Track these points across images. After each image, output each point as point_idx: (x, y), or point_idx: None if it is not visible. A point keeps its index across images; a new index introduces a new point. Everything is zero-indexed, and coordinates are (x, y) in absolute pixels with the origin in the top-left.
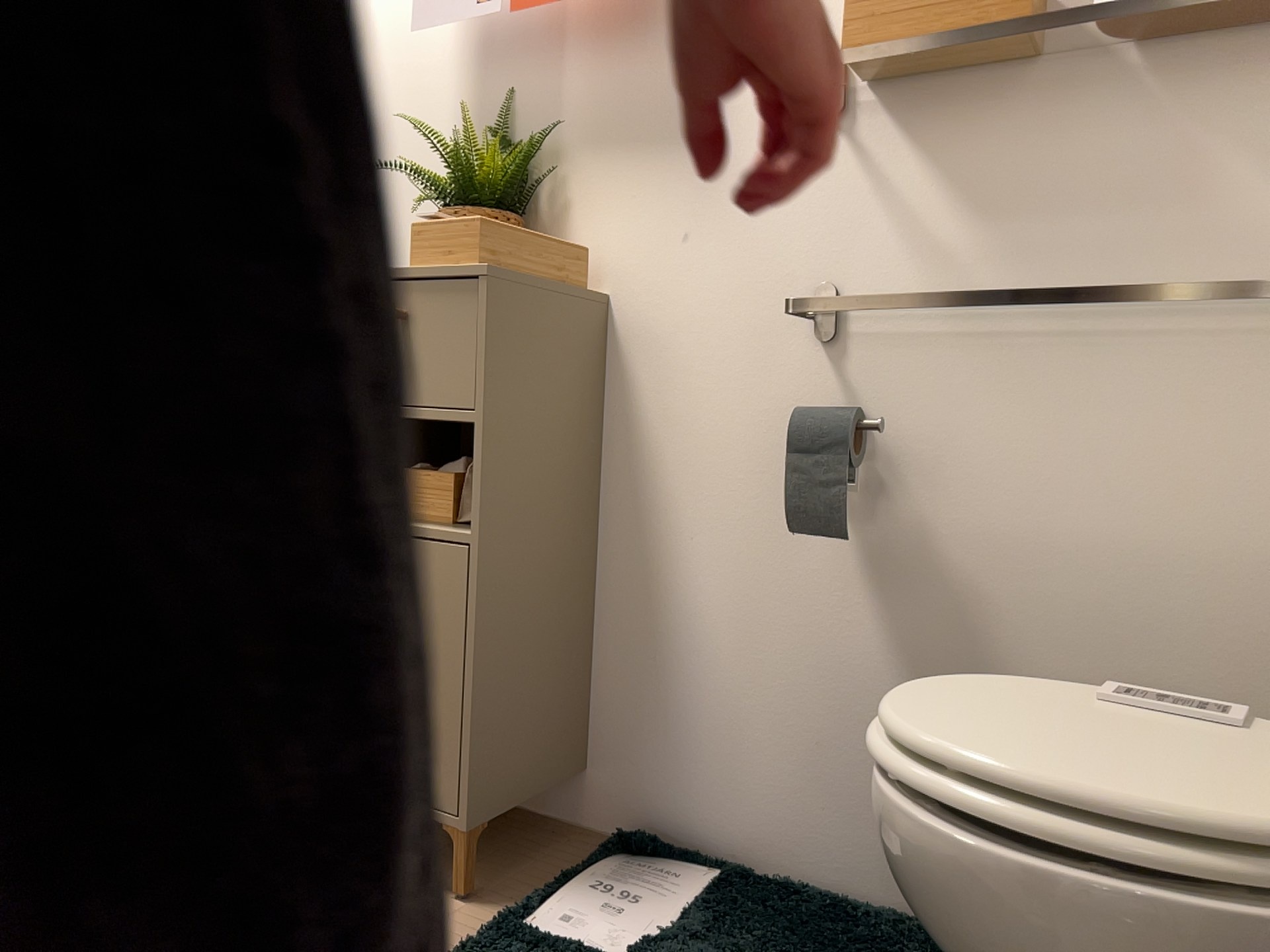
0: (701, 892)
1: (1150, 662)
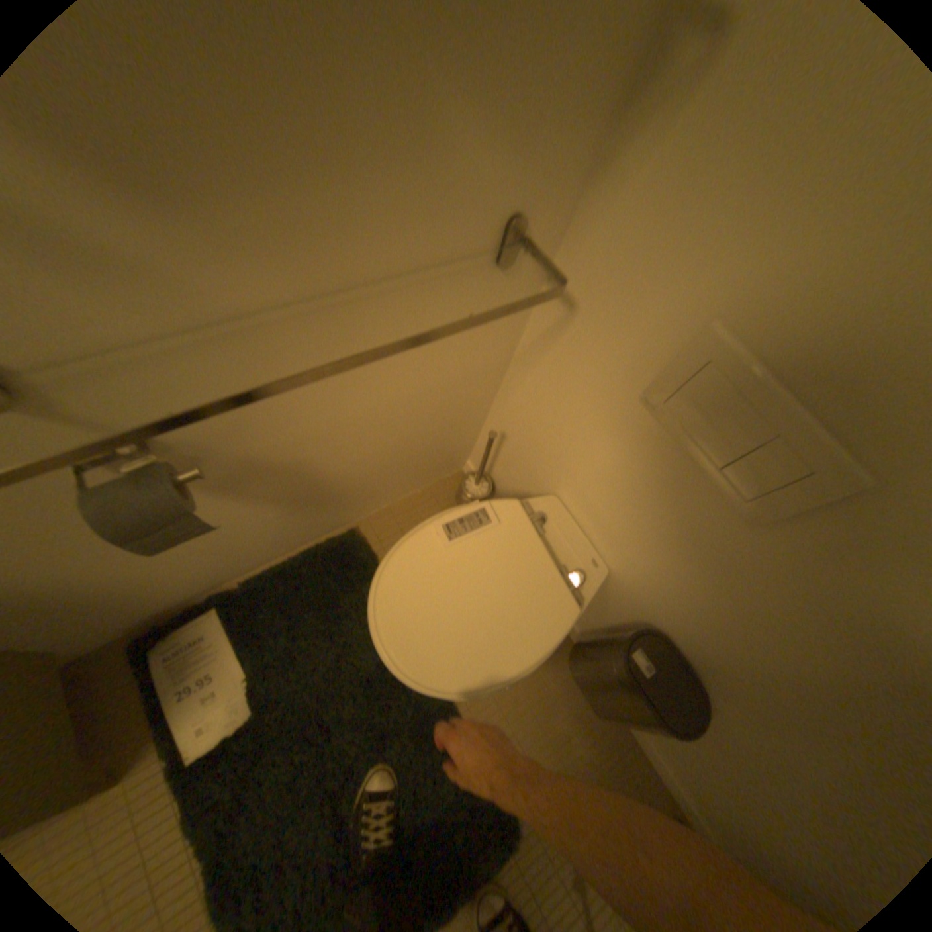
0: (223, 634)
1: (393, 433)
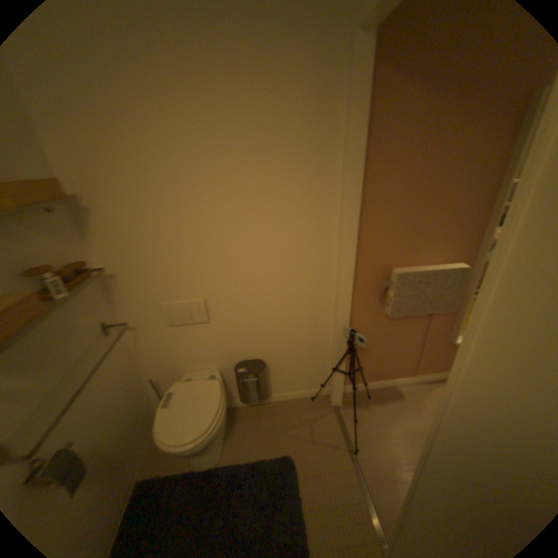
0: None
1: (118, 413)
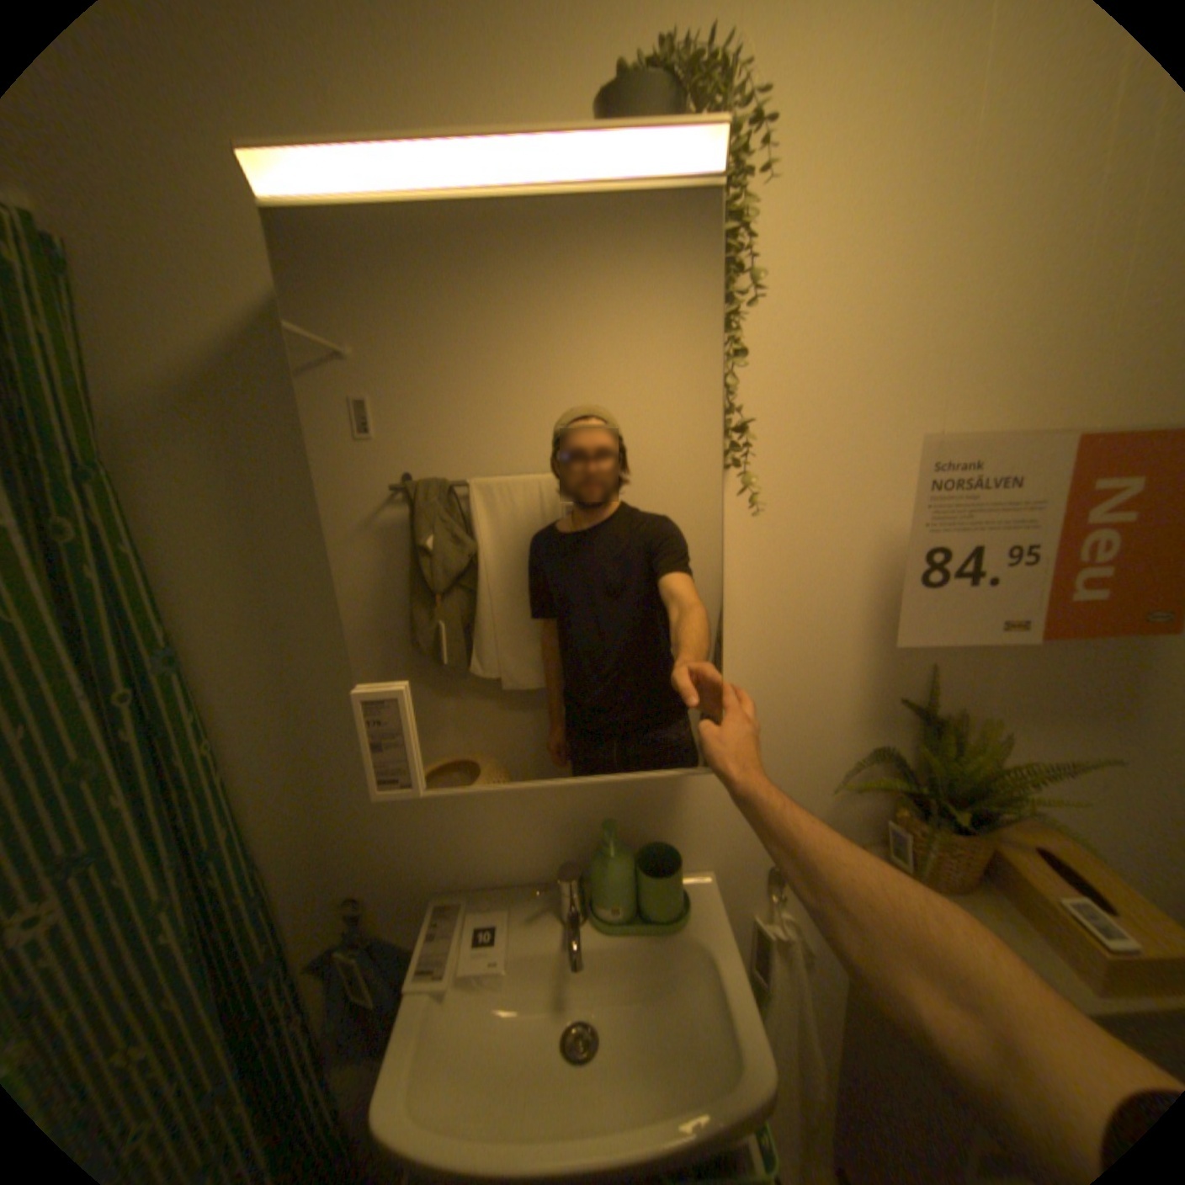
0: None
1: None
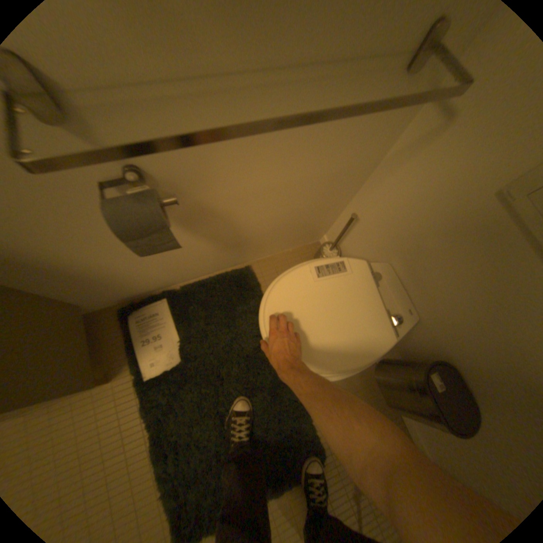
0: (170, 314)
1: (290, 205)
